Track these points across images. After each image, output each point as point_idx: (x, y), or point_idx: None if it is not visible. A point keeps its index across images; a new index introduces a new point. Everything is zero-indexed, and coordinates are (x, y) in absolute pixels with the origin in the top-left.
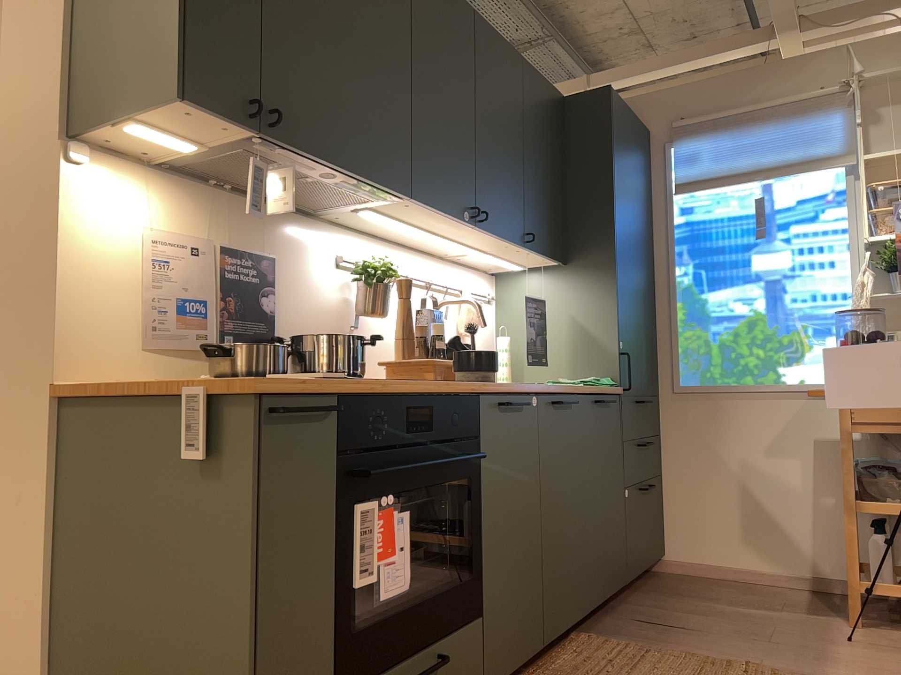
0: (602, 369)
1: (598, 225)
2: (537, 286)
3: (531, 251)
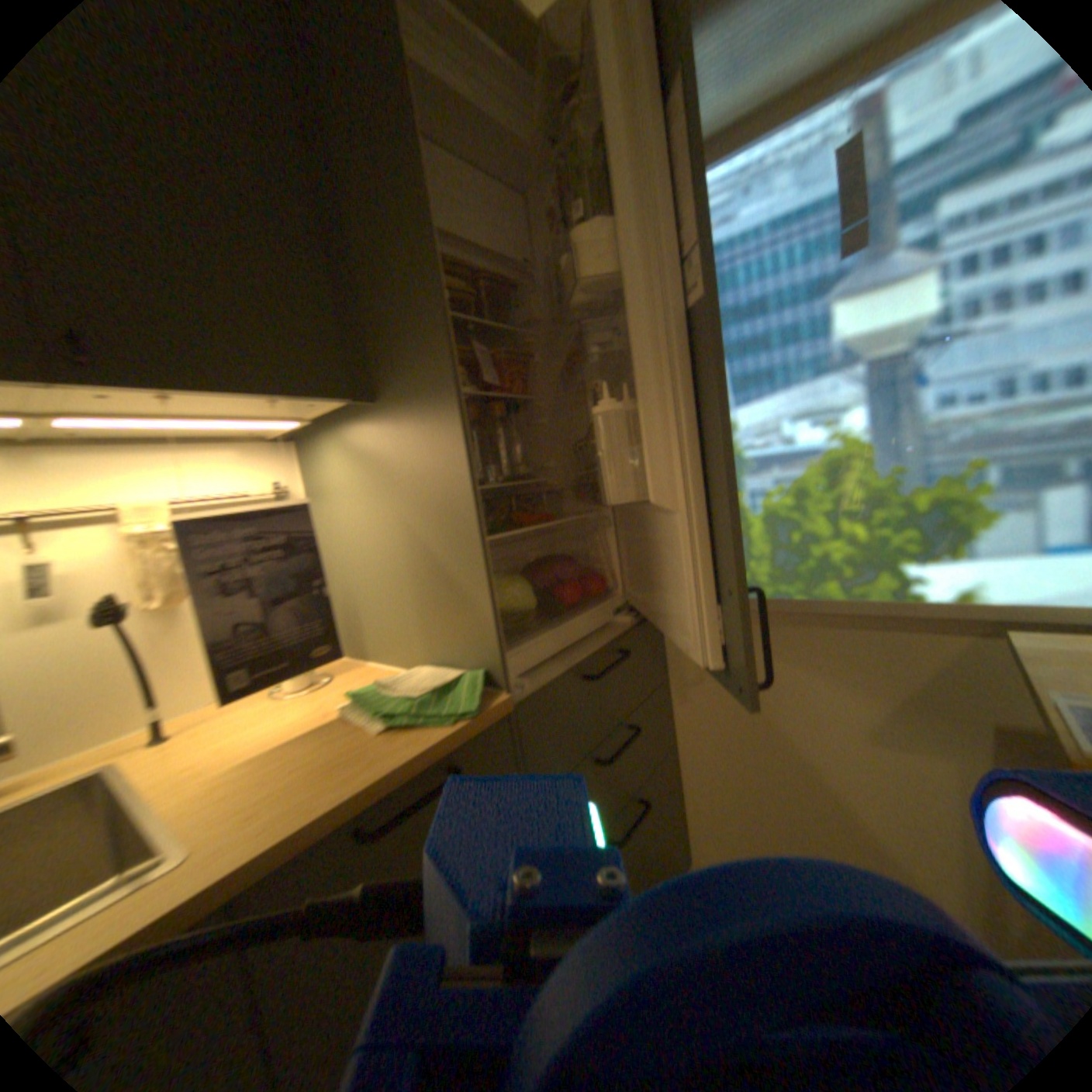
0: (464, 646)
1: (400, 285)
2: (340, 459)
3: (144, 393)
